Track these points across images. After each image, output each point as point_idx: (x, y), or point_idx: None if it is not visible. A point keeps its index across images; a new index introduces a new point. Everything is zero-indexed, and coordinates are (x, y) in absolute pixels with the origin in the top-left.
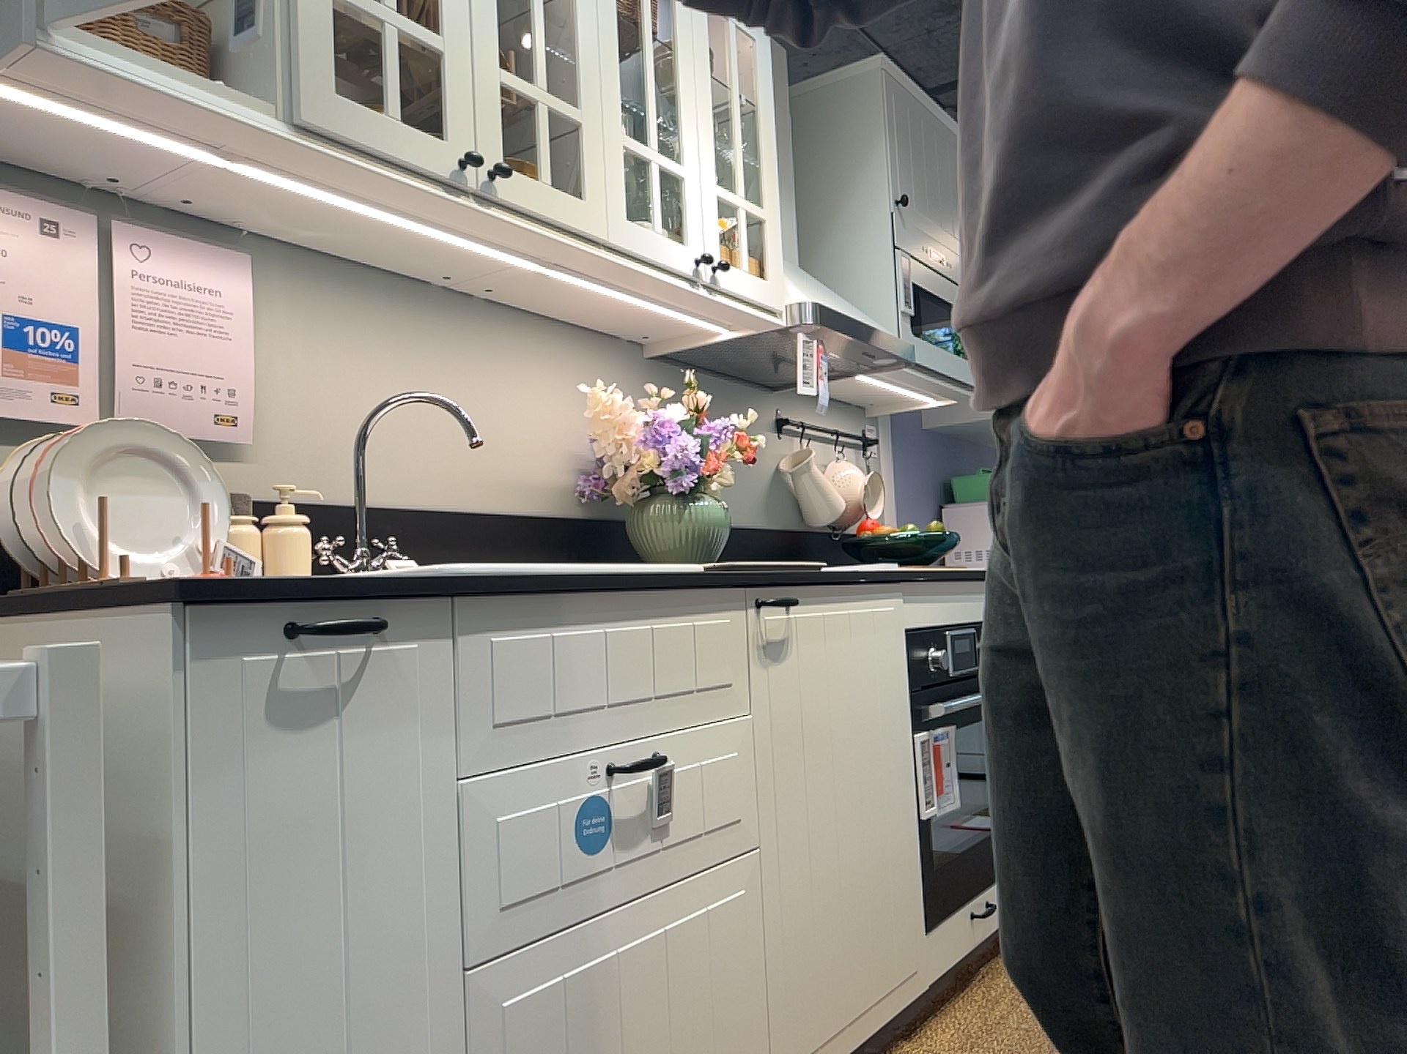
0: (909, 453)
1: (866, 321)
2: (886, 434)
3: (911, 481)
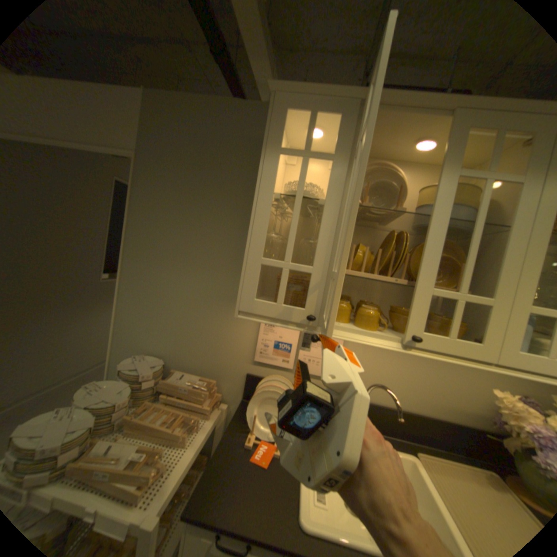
0: None
1: None
2: None
3: None
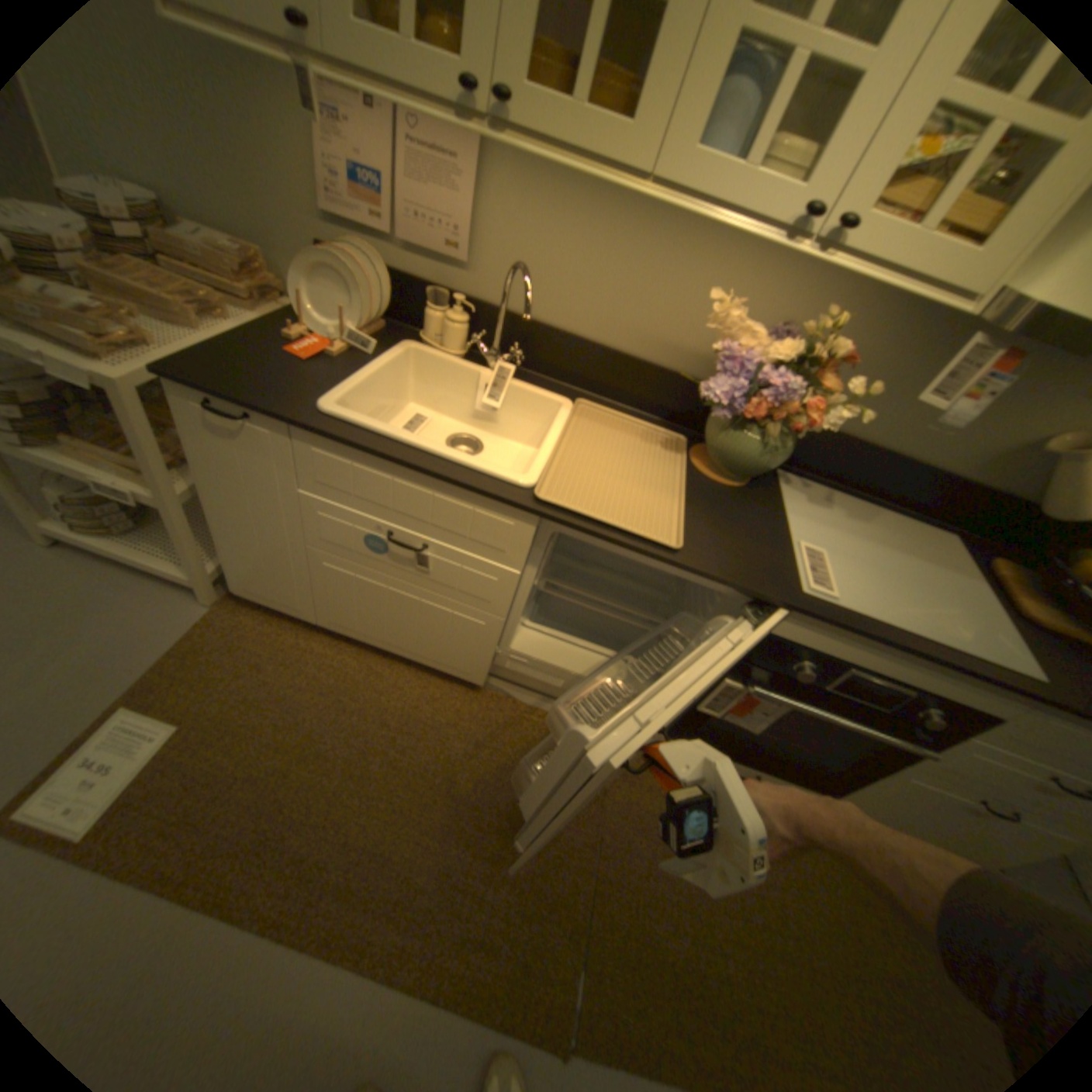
0: None
1: None
2: None
3: None
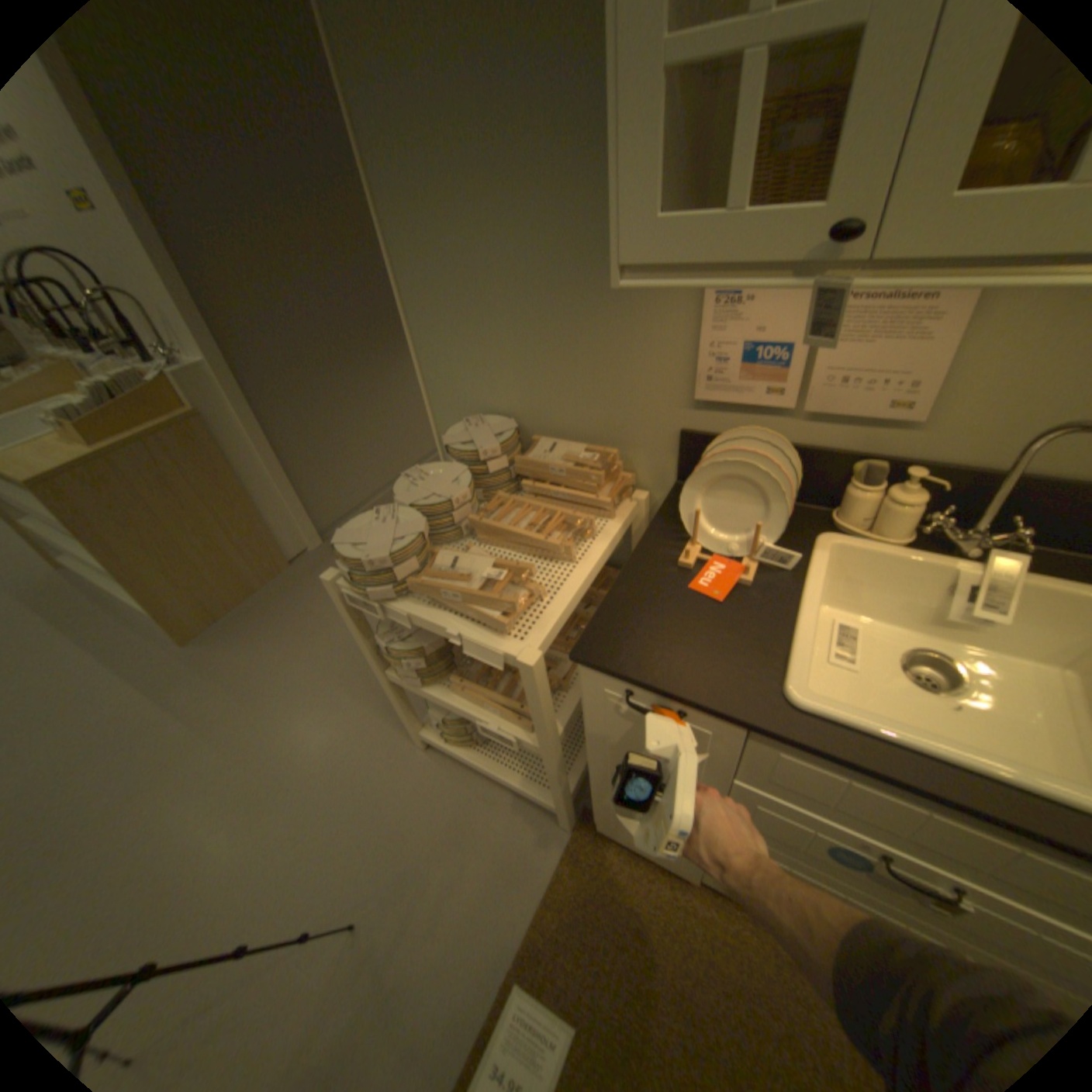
0: None
1: None
2: None
3: None
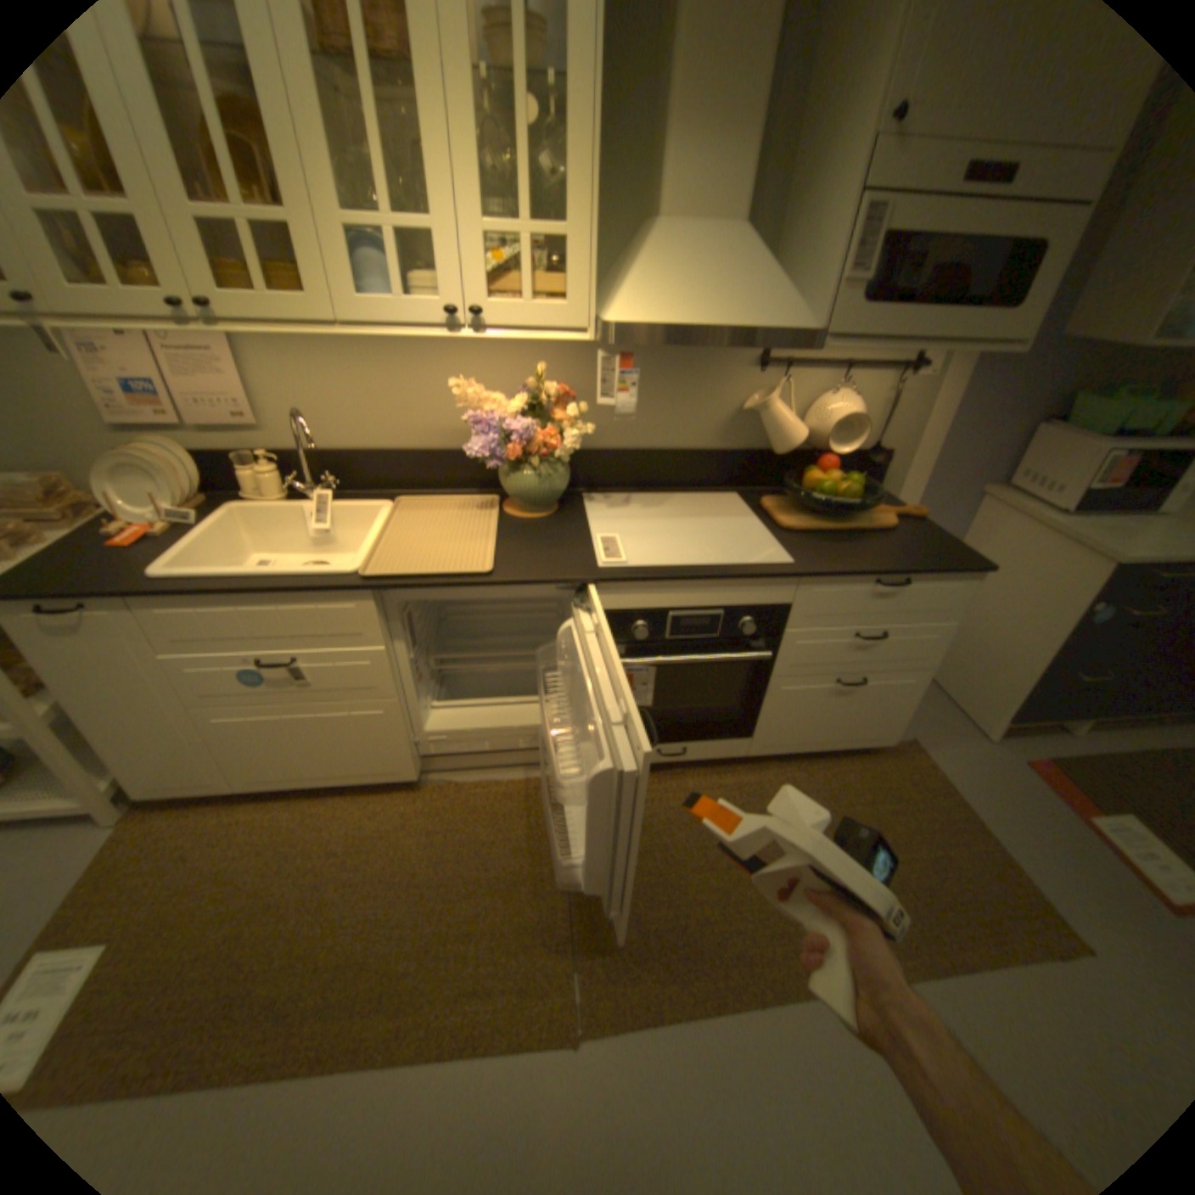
0: (1001, 366)
1: (737, 312)
2: (963, 349)
3: (989, 395)
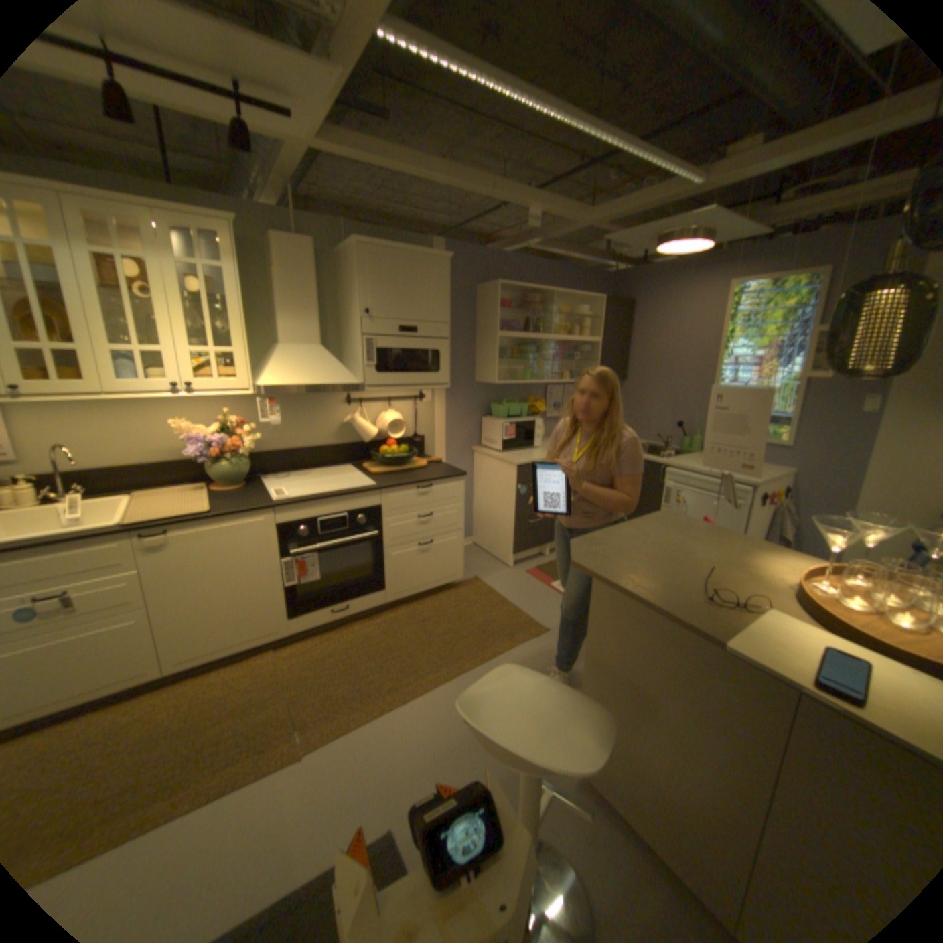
0: (456, 396)
1: (322, 379)
2: (437, 390)
3: (456, 408)
